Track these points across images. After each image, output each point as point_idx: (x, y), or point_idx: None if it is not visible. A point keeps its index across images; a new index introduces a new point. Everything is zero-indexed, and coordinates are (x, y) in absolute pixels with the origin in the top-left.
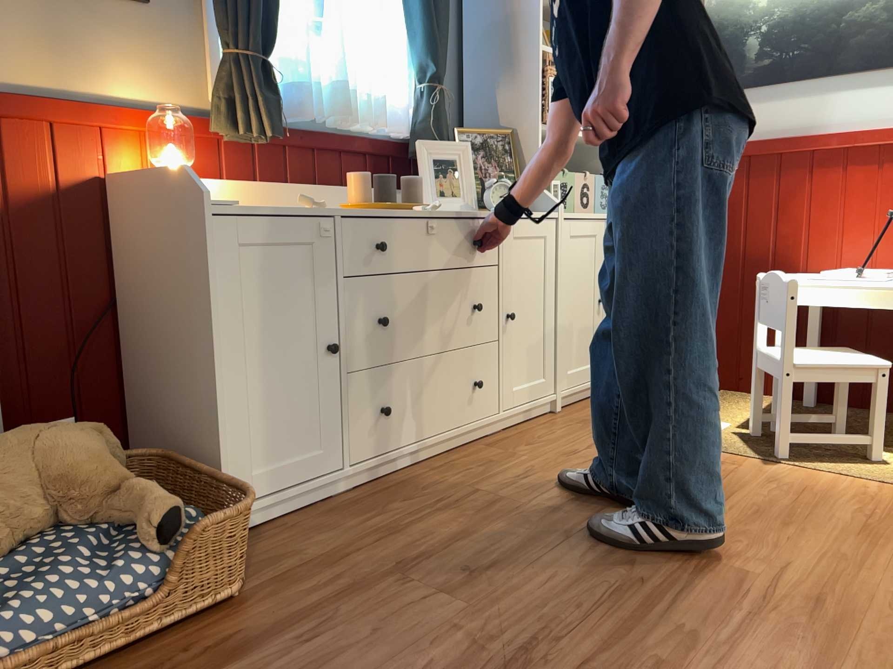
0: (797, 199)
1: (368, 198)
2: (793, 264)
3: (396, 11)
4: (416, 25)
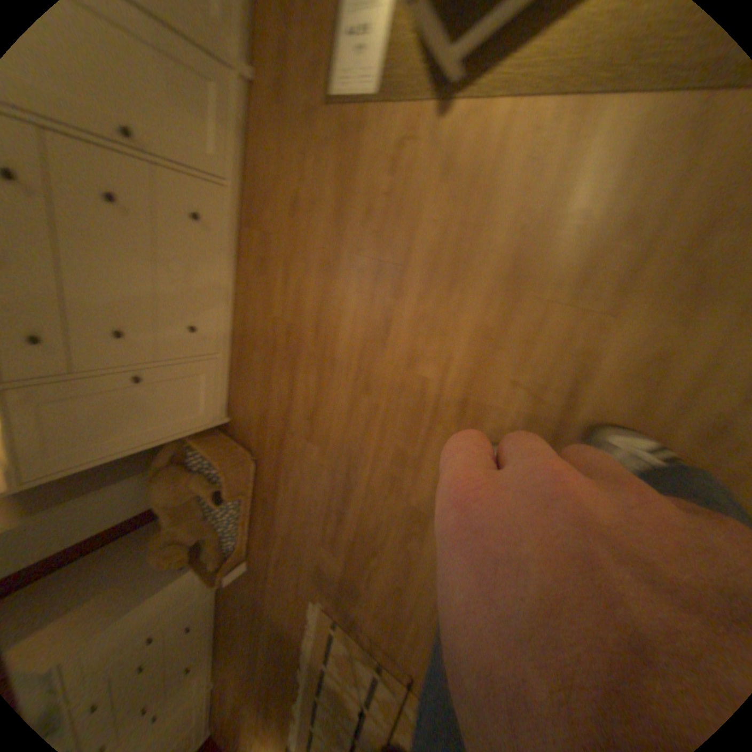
0: None
1: None
2: None
3: None
4: None
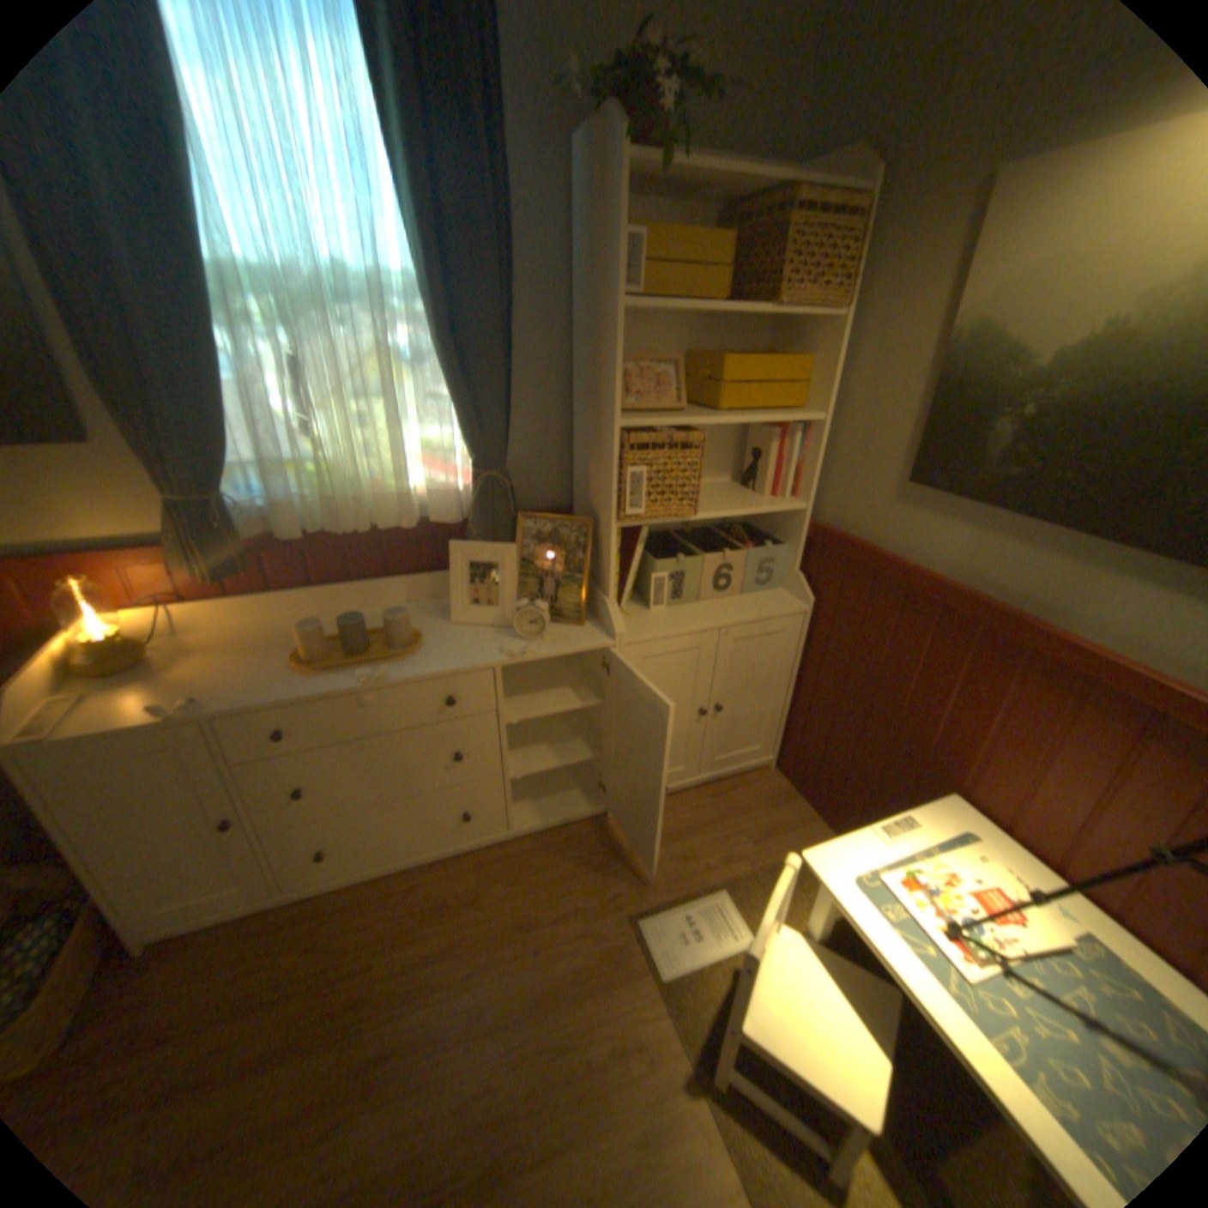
0: (993, 701)
1: (316, 651)
2: (958, 778)
3: (434, 375)
4: (451, 397)
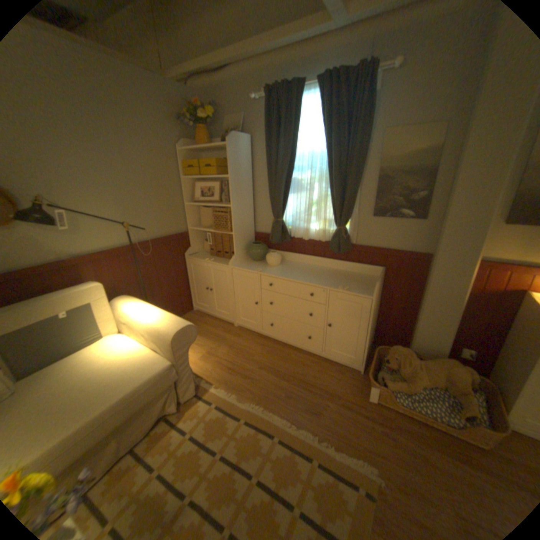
0: None
1: None
2: None
3: None
4: None
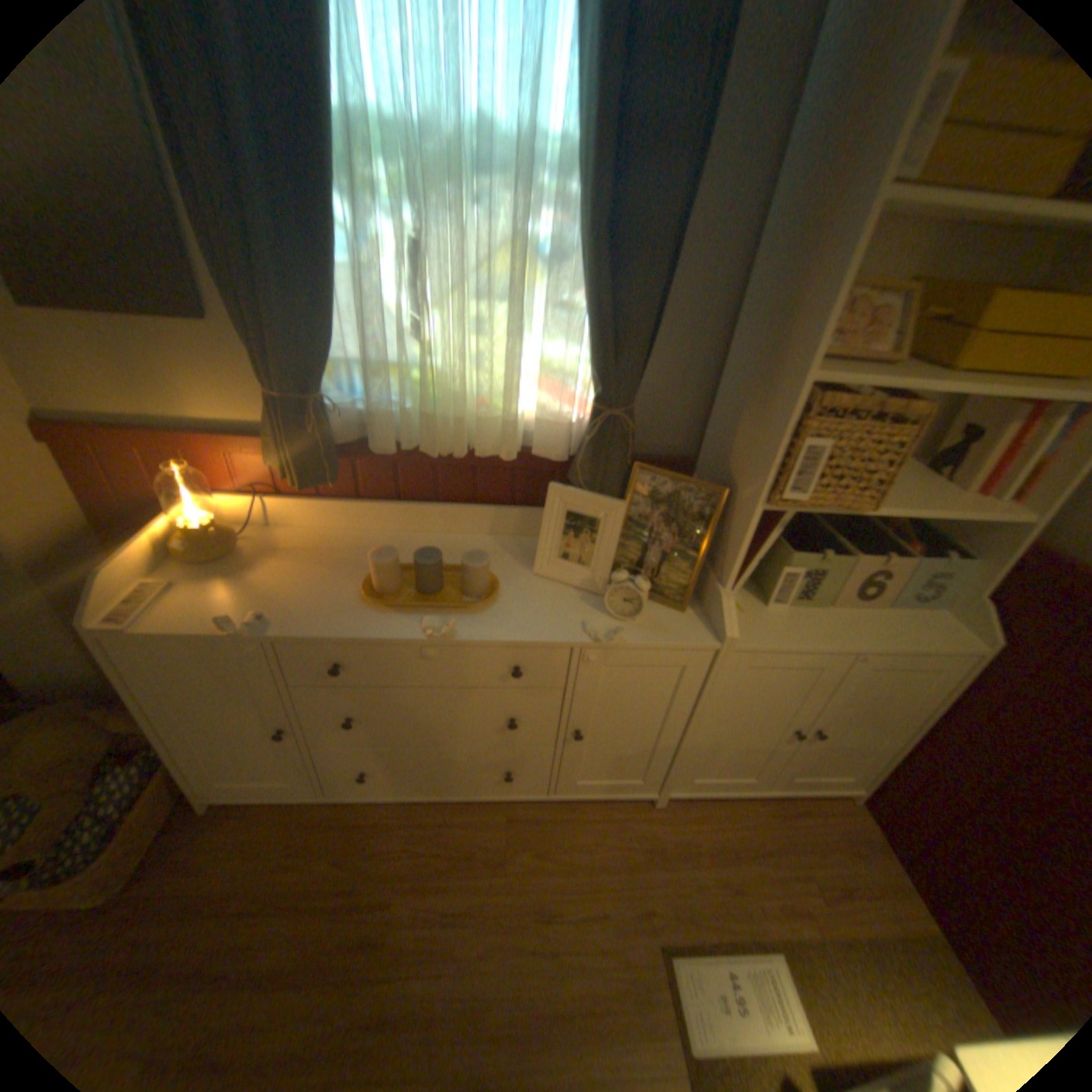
0: None
1: (388, 585)
2: None
3: (573, 279)
4: (589, 311)
